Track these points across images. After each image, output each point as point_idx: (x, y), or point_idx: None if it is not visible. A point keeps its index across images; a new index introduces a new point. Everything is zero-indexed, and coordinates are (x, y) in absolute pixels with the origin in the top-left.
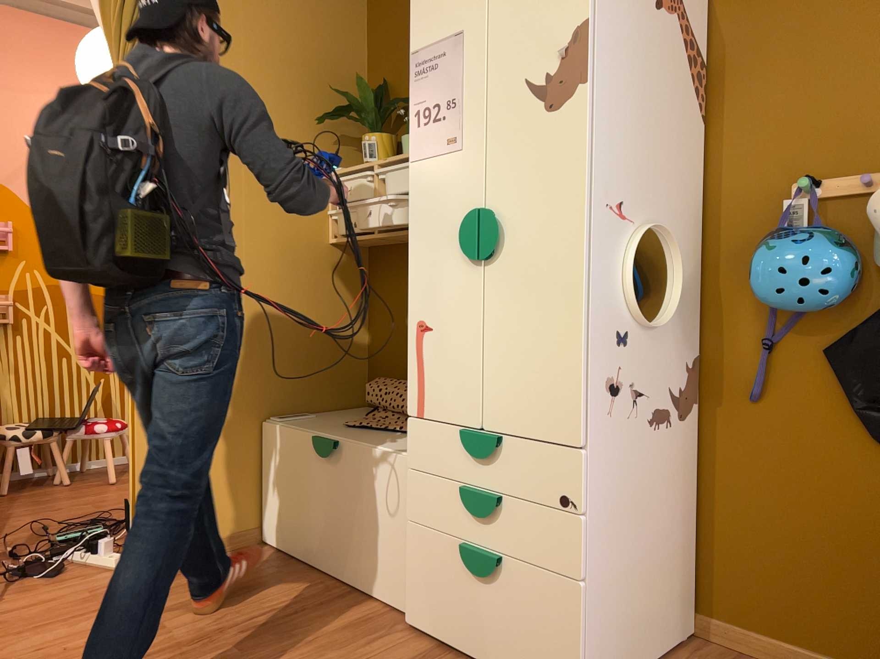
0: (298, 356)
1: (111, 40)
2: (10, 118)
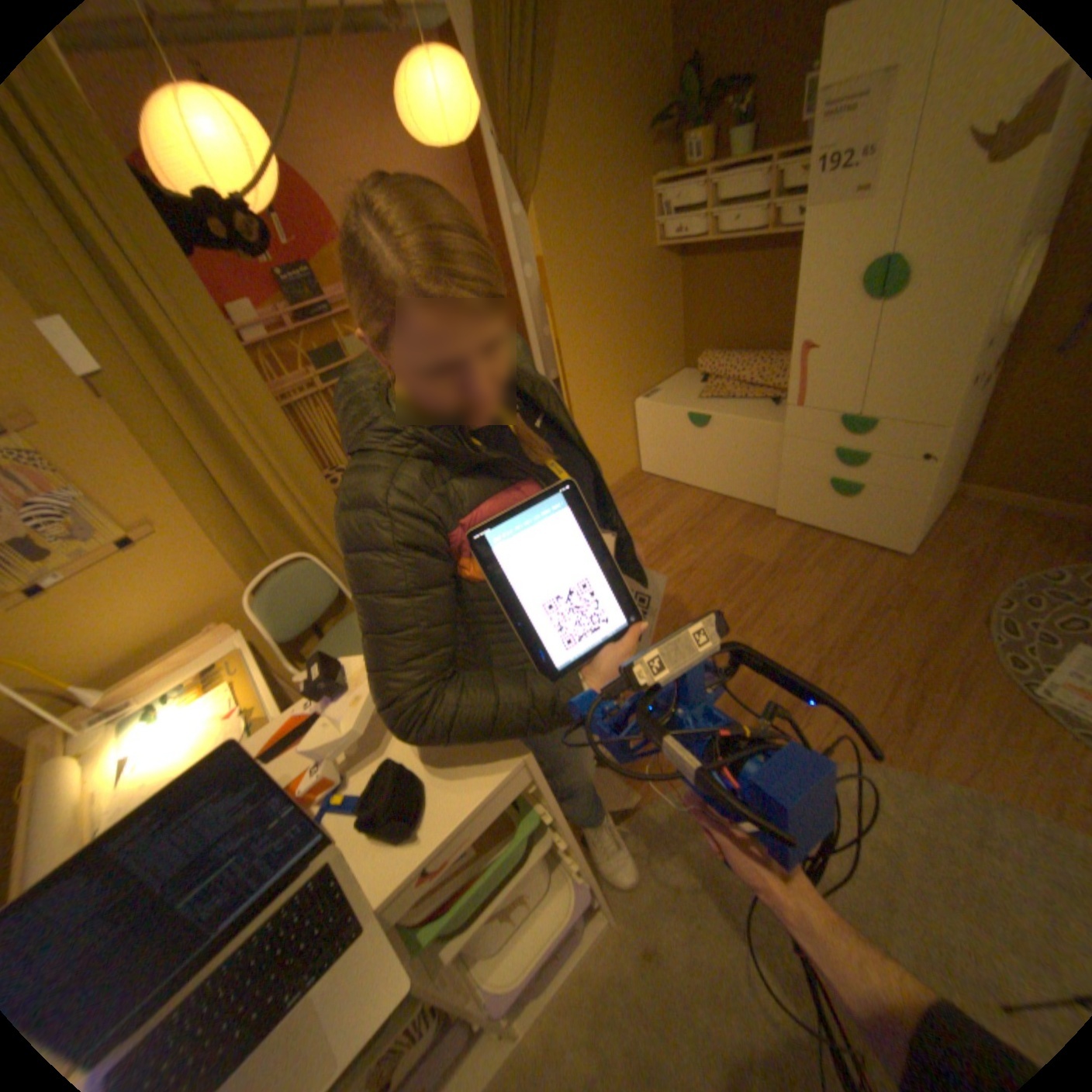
0: (646, 348)
1: (492, 119)
2: (335, 174)
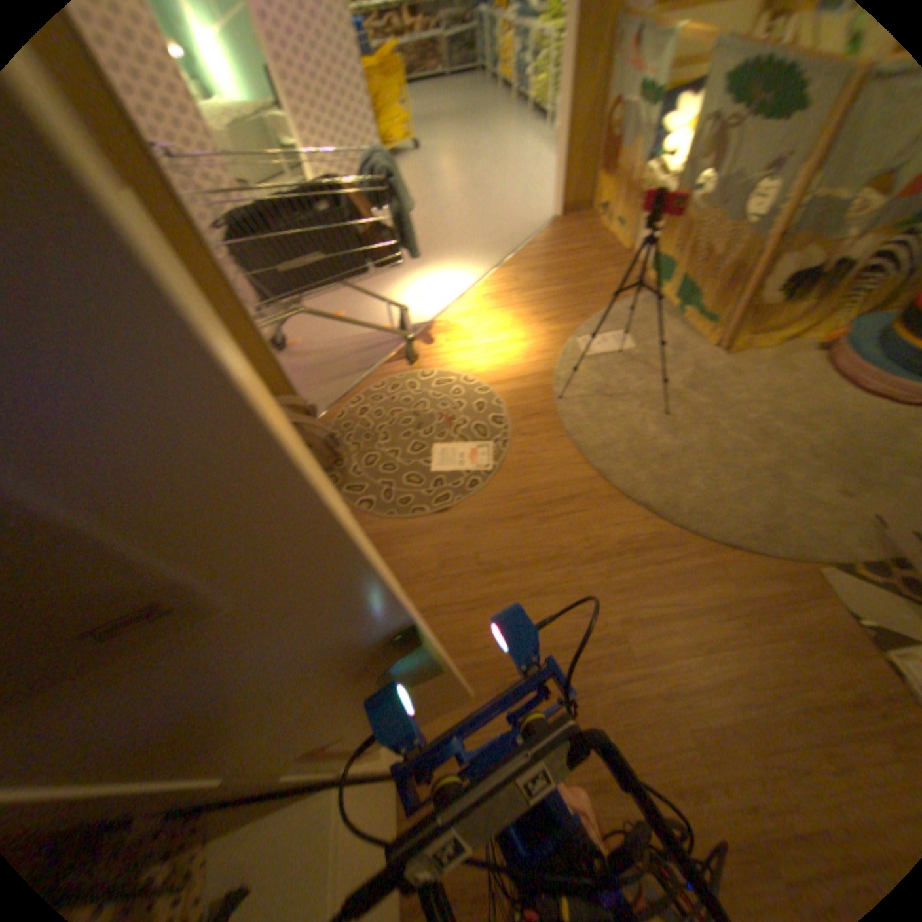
0: None
1: None
2: None
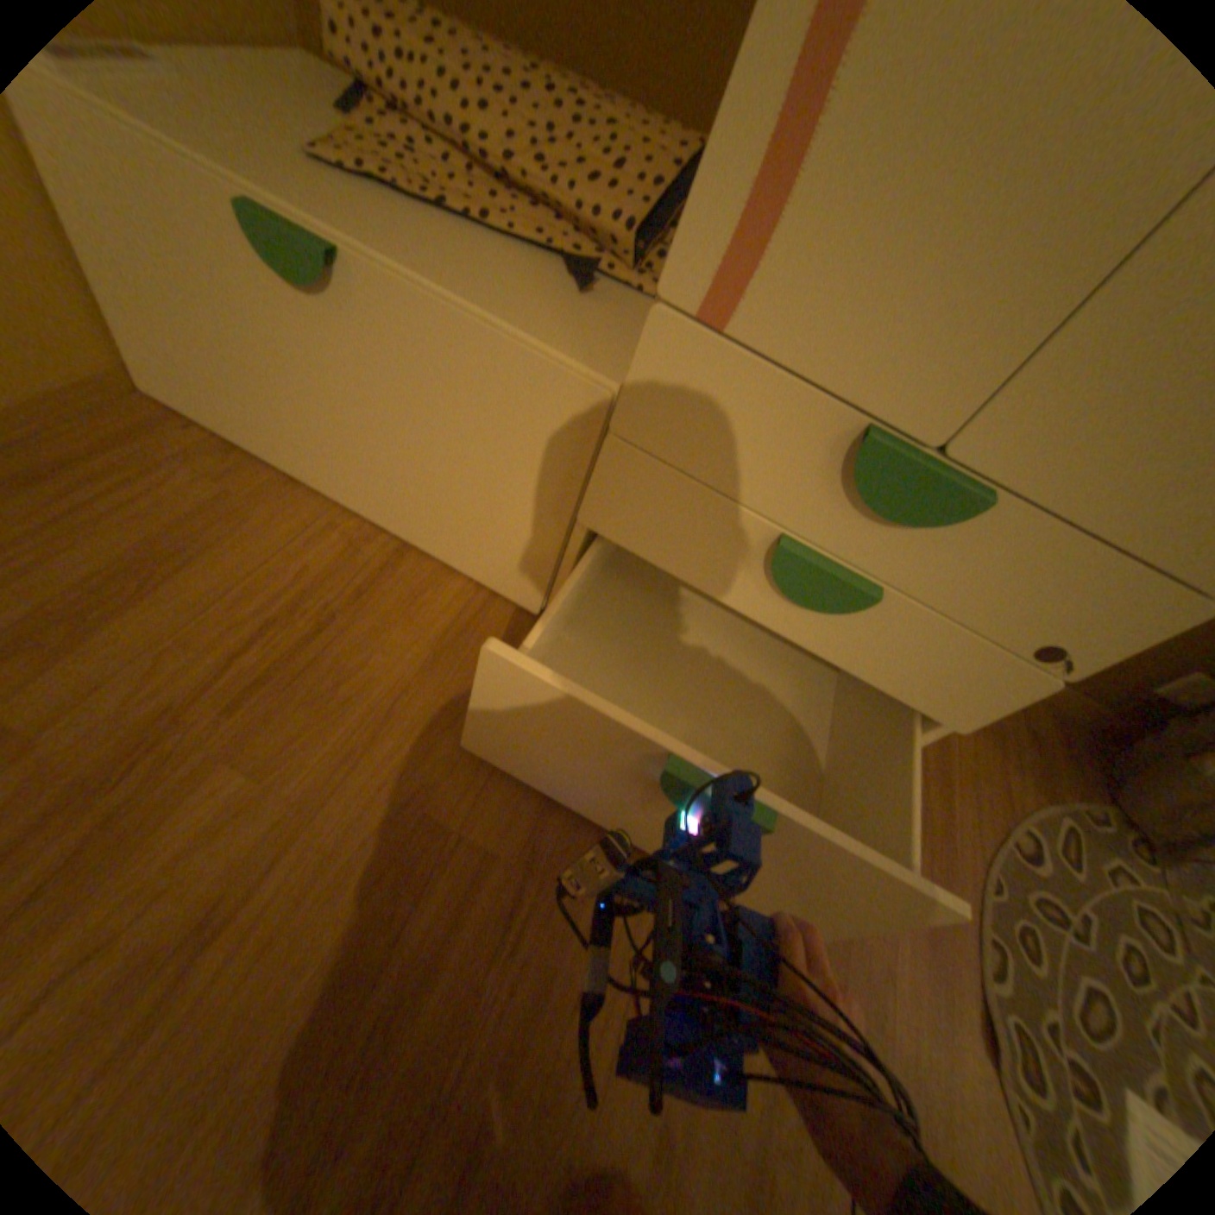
0: None
1: None
2: None
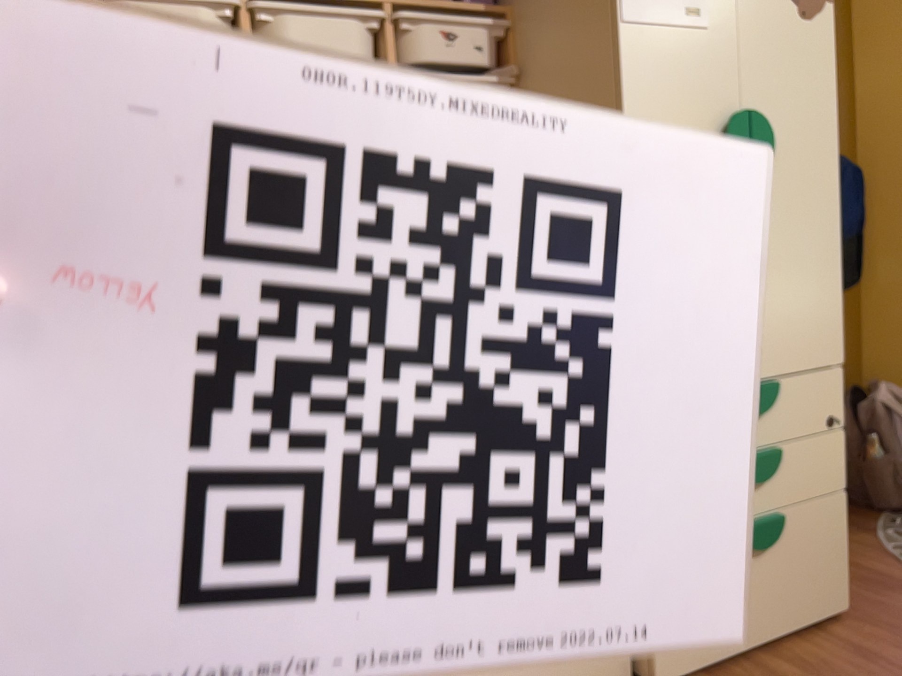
0: None
1: None
2: None
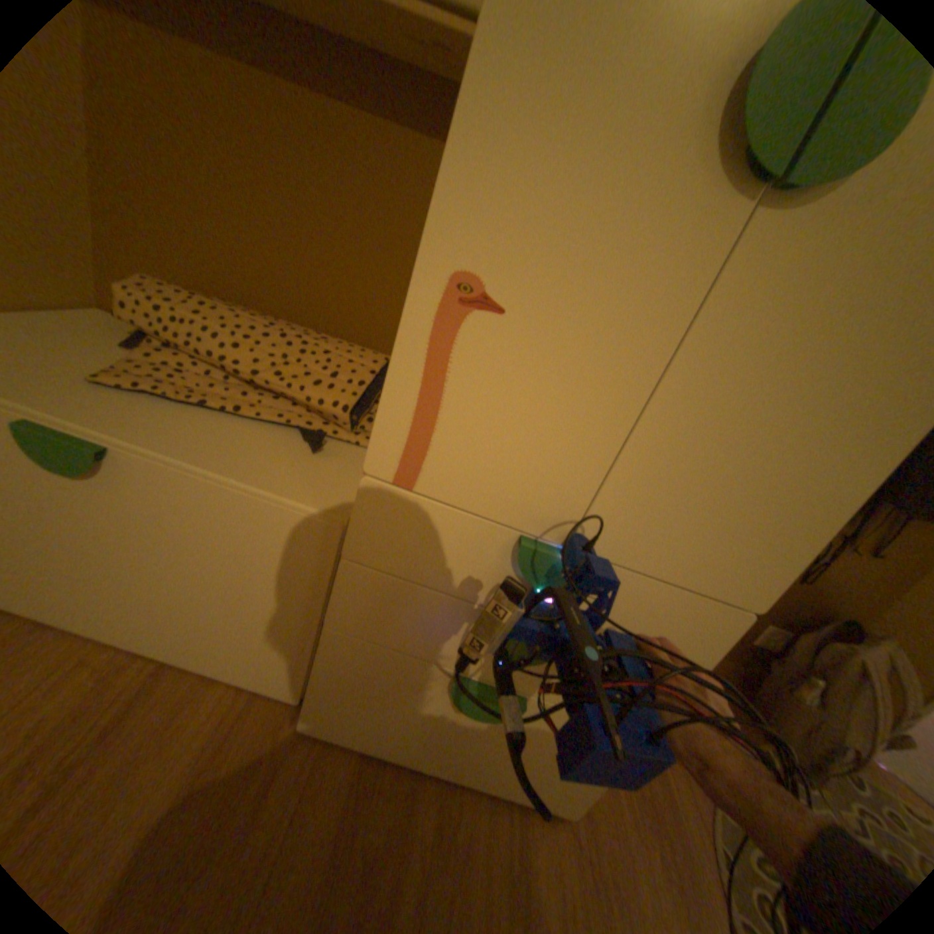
0: None
1: None
2: None
